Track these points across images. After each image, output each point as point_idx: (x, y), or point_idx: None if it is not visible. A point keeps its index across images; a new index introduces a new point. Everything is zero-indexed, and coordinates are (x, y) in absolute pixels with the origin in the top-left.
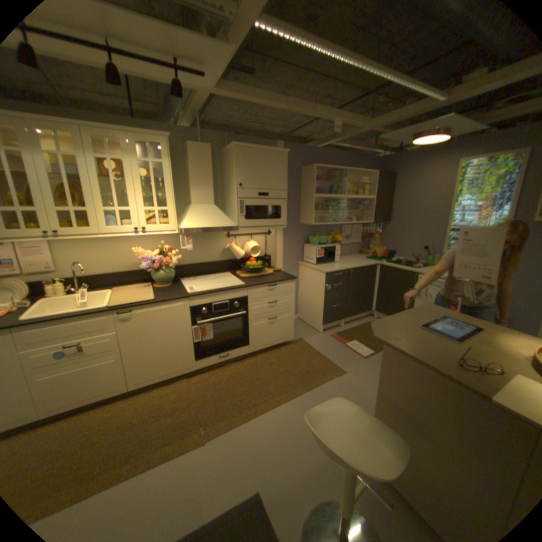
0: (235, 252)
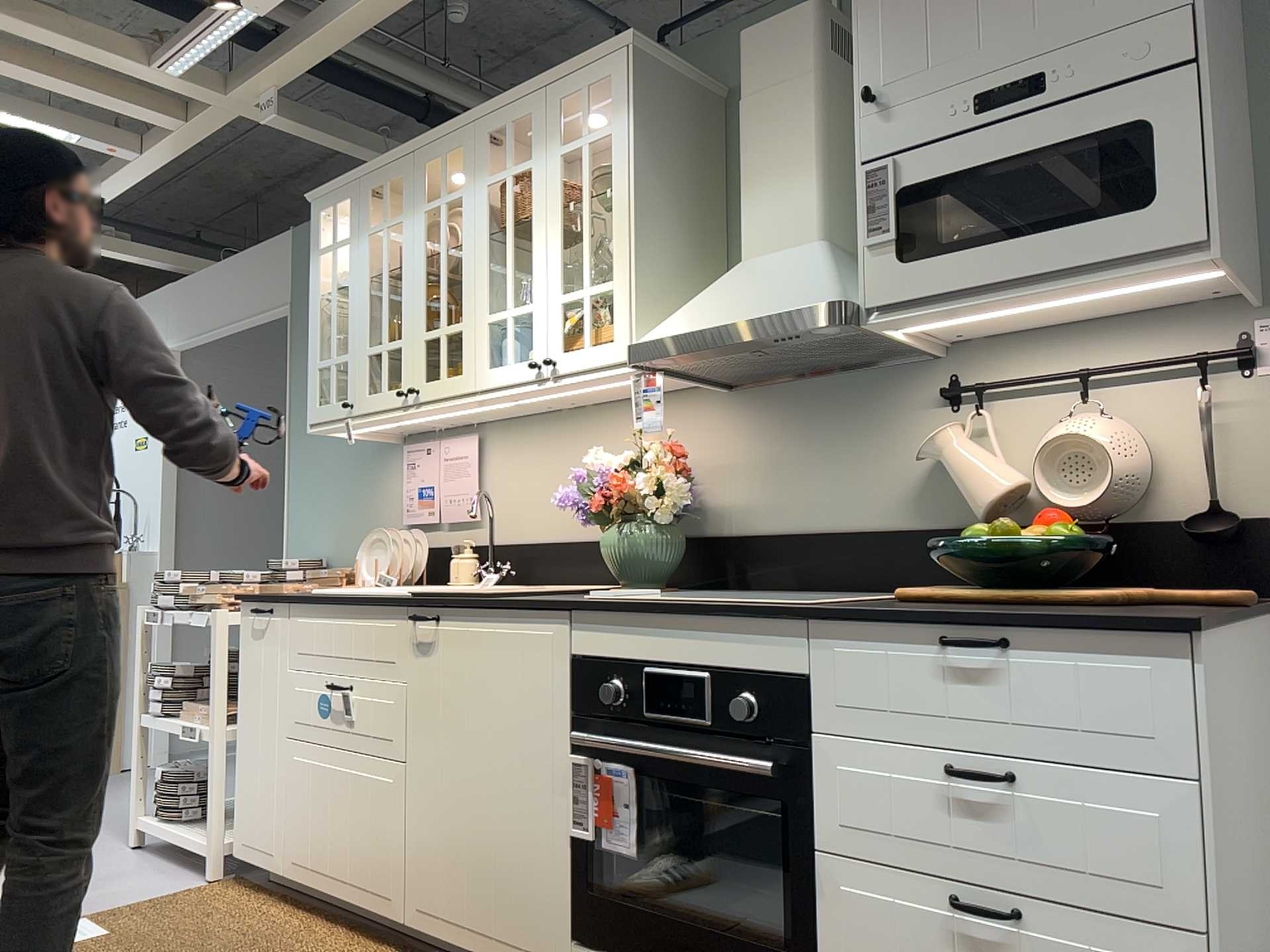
0: (959, 479)
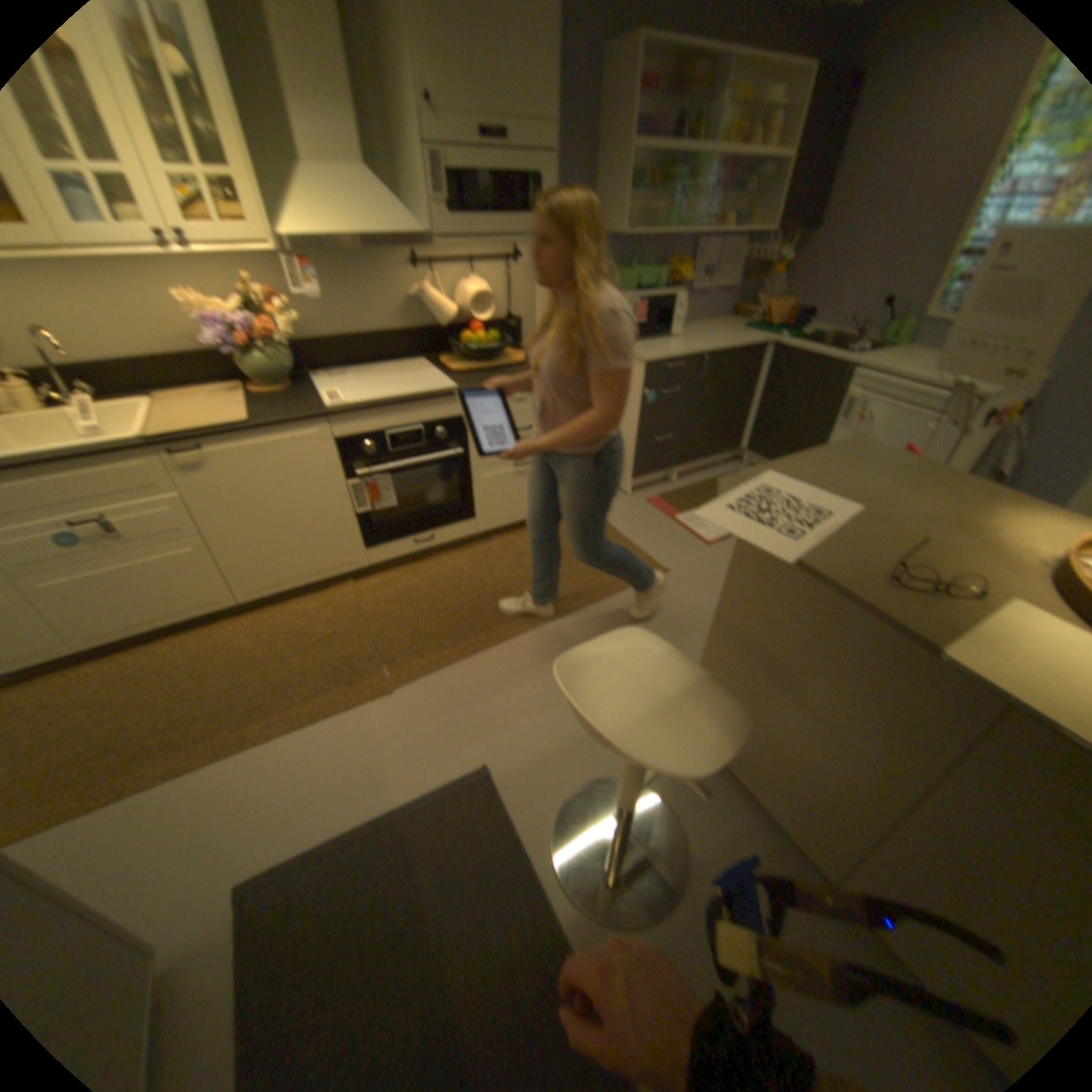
0: (434, 310)
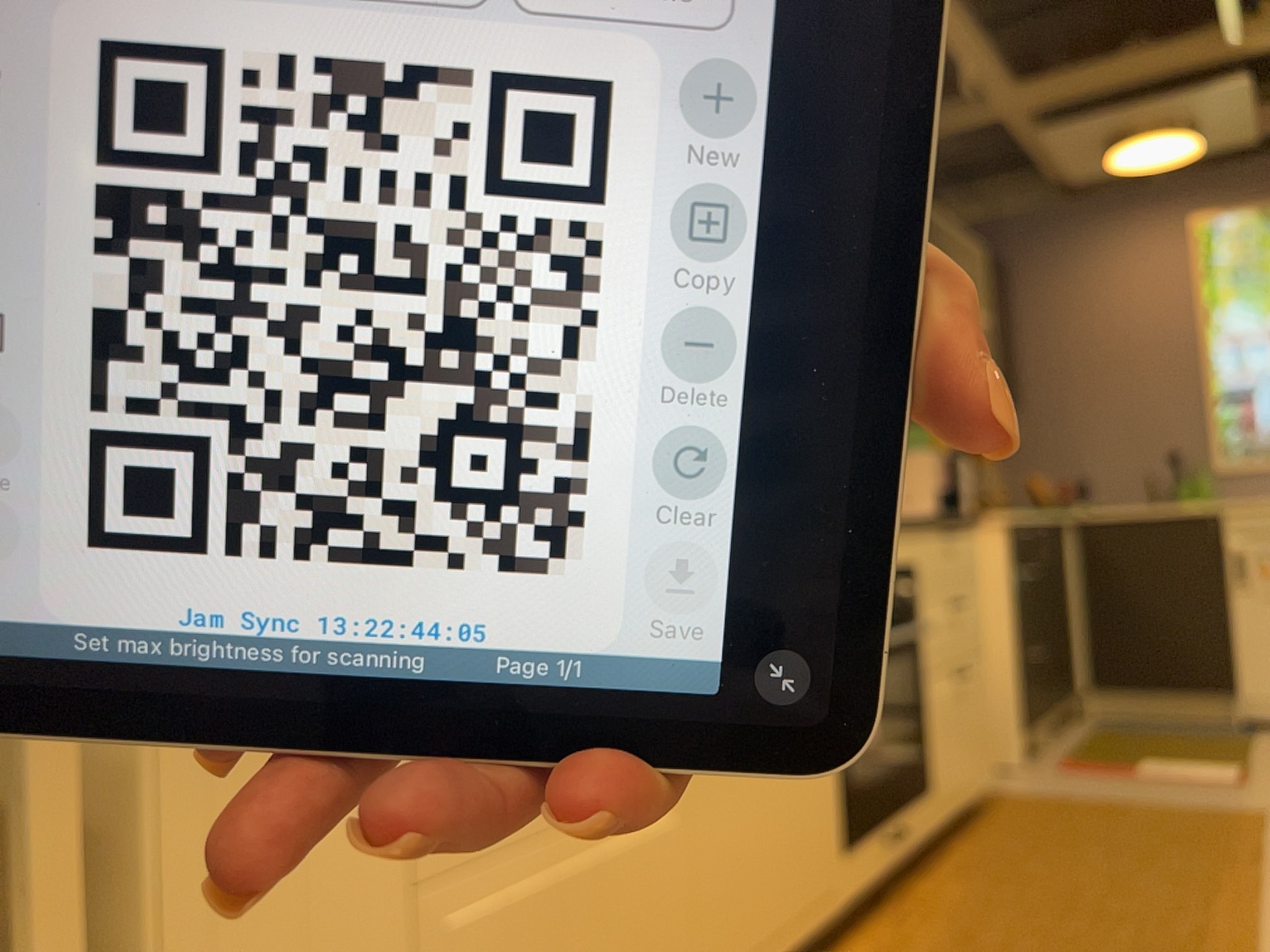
0: None
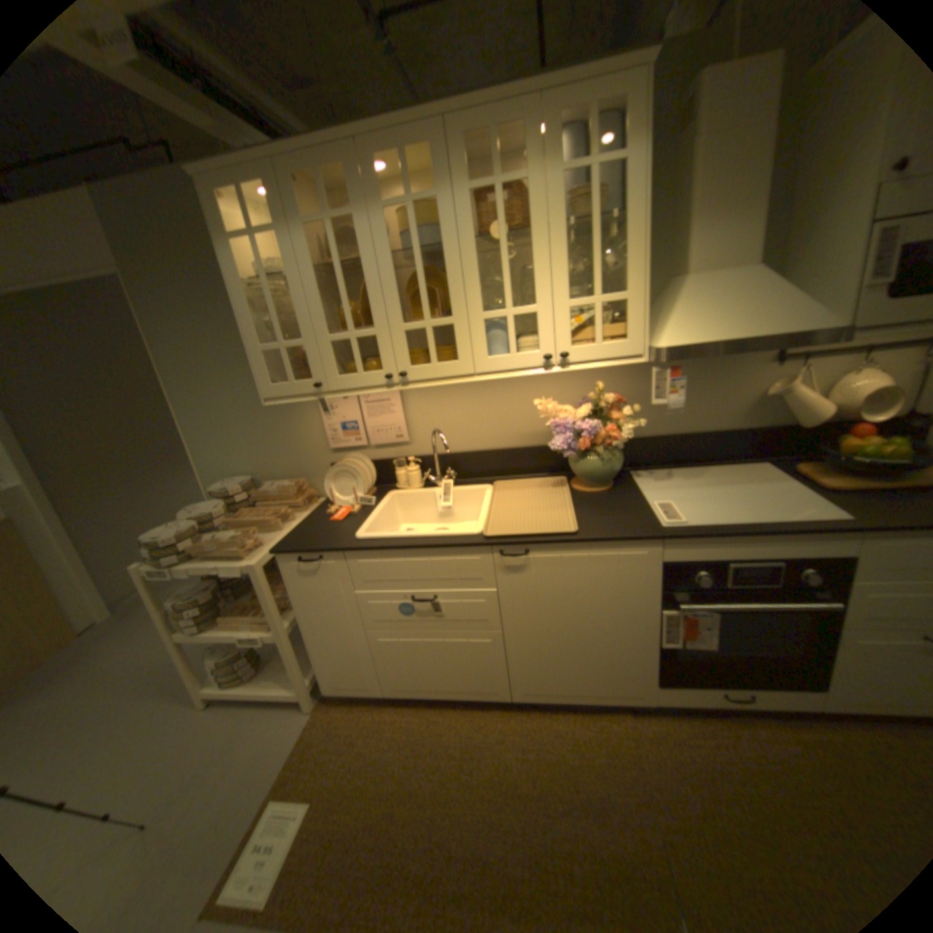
0: (799, 408)
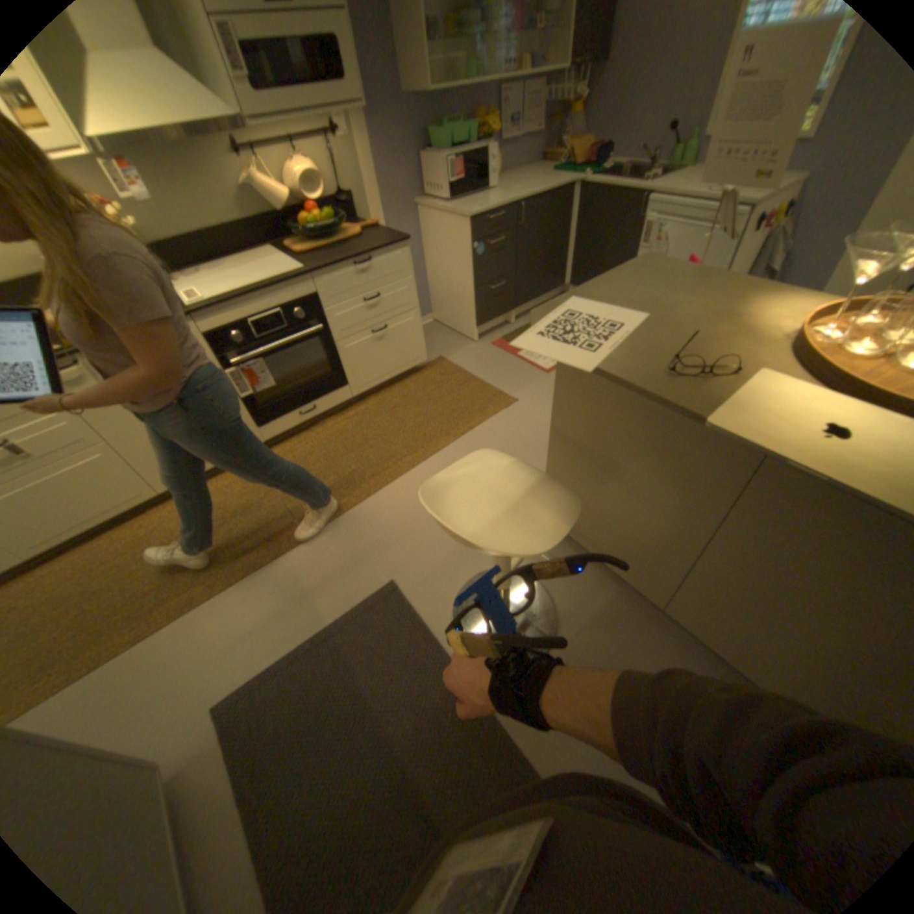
0: (264, 194)
